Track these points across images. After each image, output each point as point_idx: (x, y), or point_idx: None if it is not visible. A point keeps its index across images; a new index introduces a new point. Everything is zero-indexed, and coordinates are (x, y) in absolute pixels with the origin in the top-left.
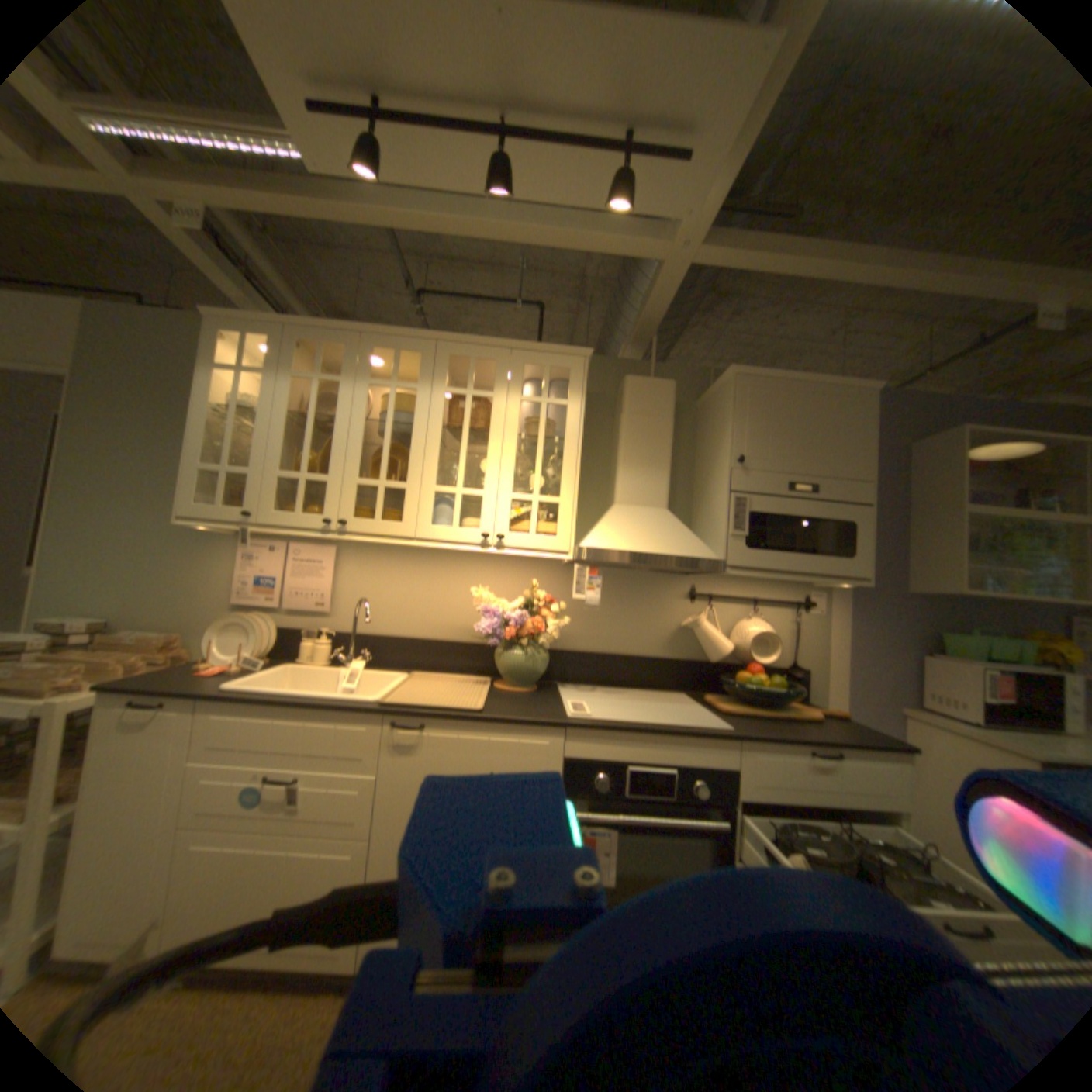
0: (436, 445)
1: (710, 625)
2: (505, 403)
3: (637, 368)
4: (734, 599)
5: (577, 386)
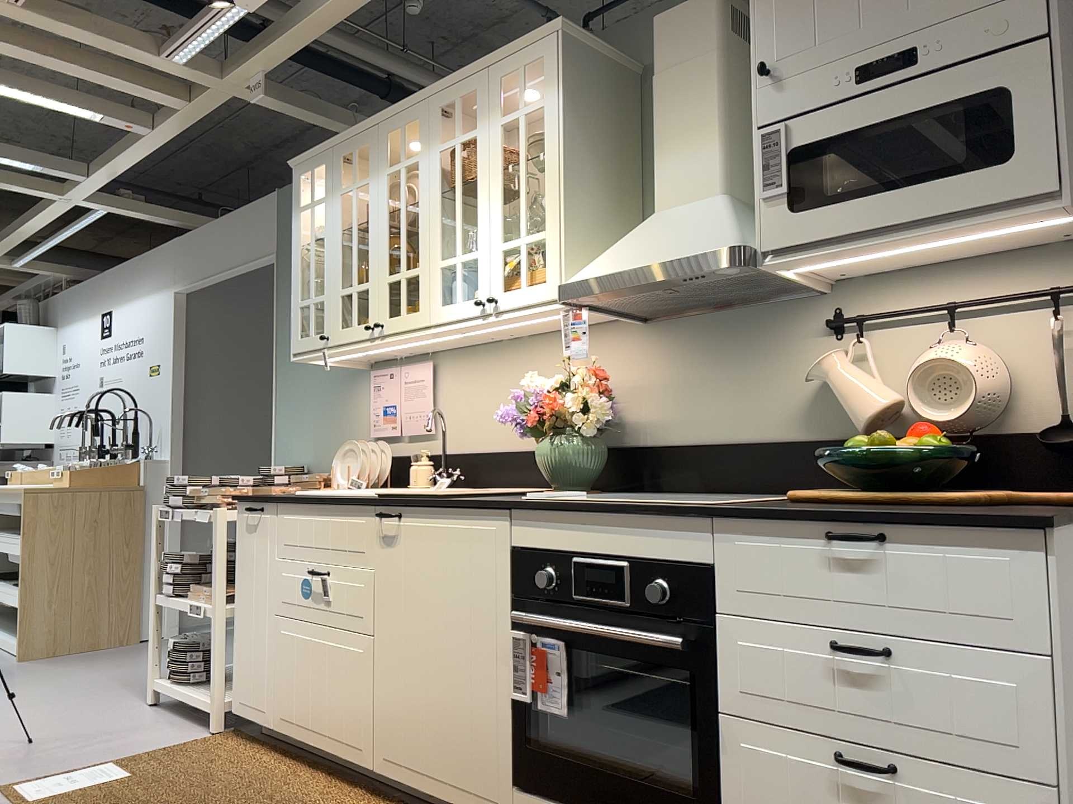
0: (436, 214)
1: (849, 366)
2: (487, 135)
3: None
4: (903, 312)
5: (551, 75)
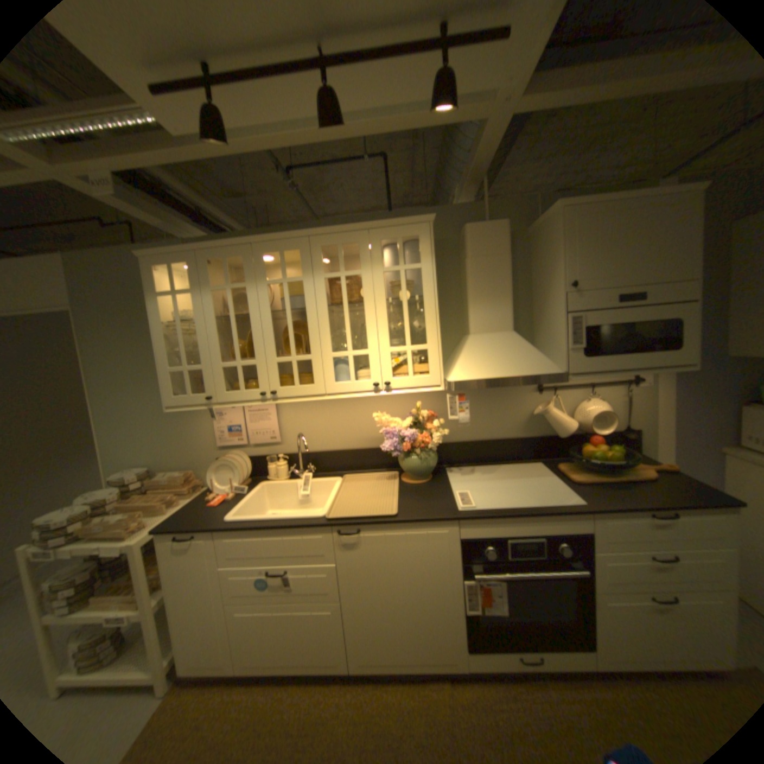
0: (326, 322)
1: (558, 411)
2: (372, 276)
3: (473, 209)
4: (575, 387)
5: (427, 249)
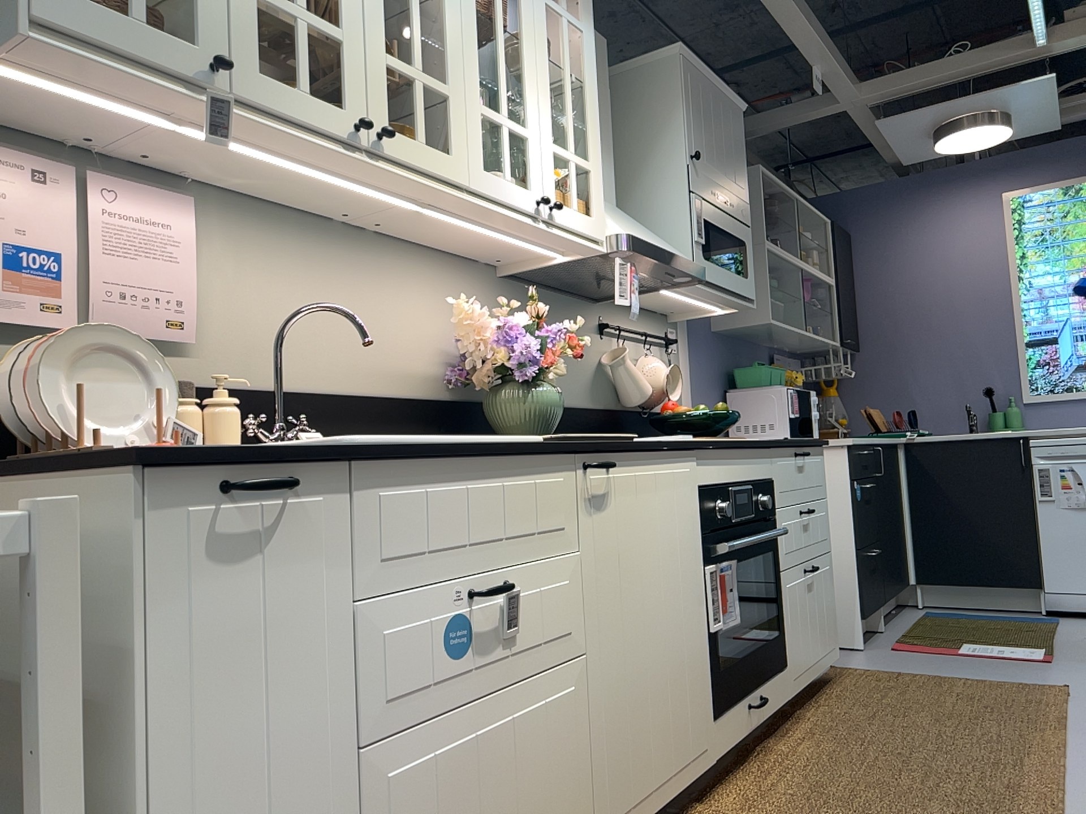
0: (474, 32)
1: (634, 360)
2: None
3: None
4: (637, 331)
5: (589, 9)
